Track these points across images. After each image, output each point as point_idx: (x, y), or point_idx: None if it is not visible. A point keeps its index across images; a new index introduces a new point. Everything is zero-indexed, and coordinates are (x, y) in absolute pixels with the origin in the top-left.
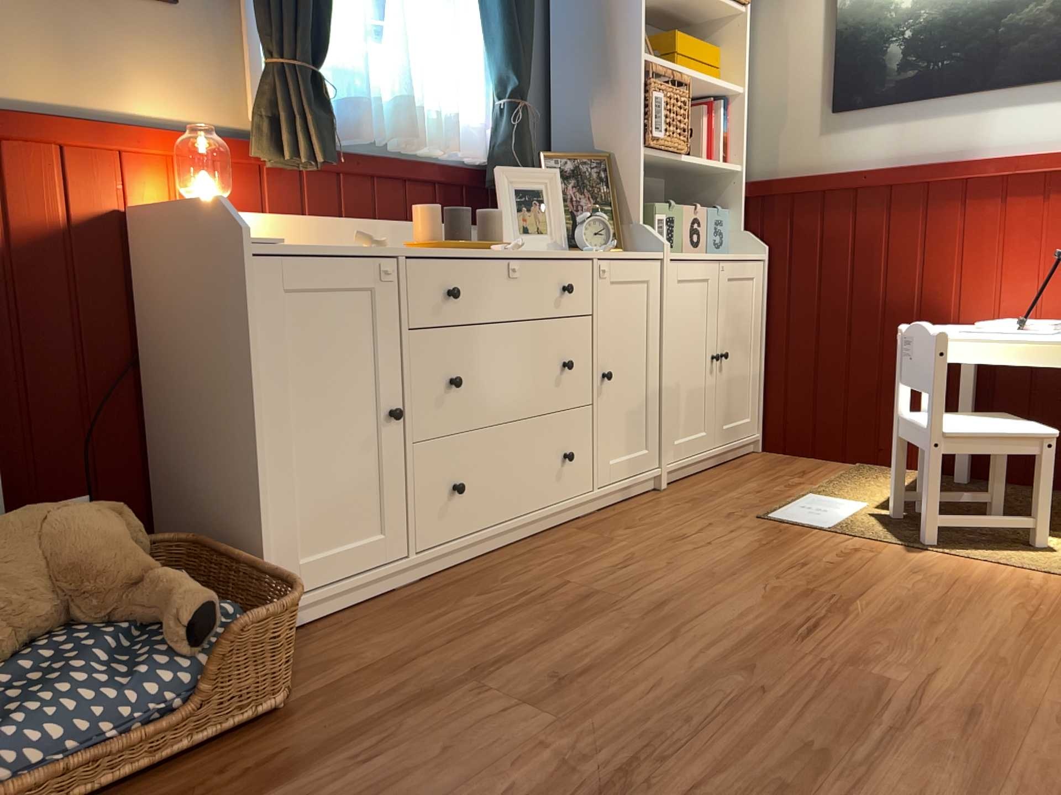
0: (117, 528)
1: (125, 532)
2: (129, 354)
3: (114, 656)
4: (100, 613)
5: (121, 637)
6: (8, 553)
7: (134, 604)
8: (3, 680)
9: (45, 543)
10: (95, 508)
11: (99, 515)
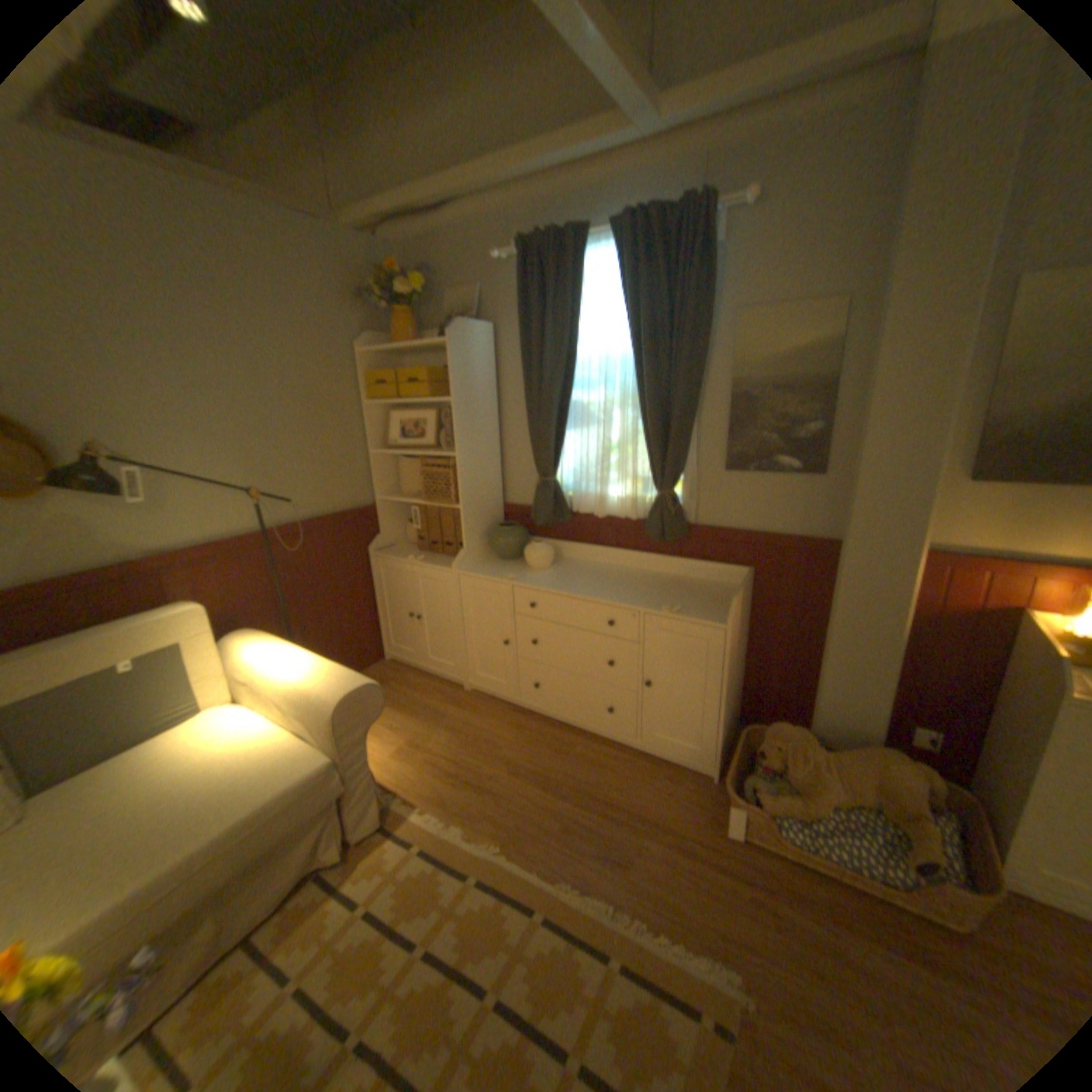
0: (923, 787)
1: (929, 789)
2: (997, 680)
3: (889, 844)
4: (897, 818)
5: (897, 838)
6: (868, 771)
7: (912, 828)
8: (845, 817)
9: (885, 776)
10: (919, 770)
11: (917, 777)
